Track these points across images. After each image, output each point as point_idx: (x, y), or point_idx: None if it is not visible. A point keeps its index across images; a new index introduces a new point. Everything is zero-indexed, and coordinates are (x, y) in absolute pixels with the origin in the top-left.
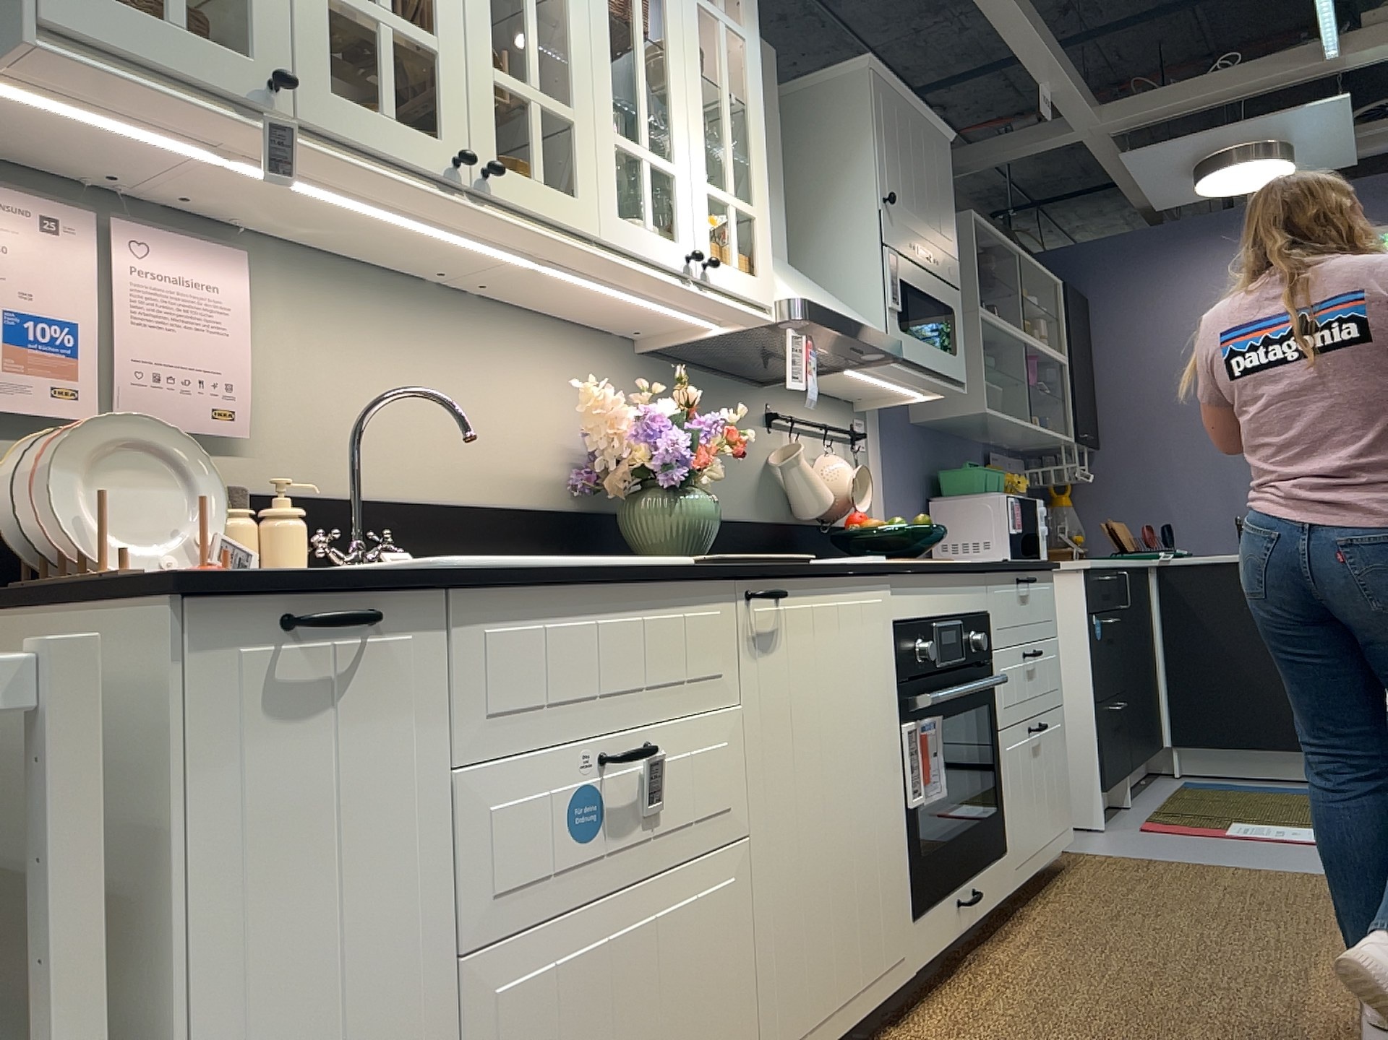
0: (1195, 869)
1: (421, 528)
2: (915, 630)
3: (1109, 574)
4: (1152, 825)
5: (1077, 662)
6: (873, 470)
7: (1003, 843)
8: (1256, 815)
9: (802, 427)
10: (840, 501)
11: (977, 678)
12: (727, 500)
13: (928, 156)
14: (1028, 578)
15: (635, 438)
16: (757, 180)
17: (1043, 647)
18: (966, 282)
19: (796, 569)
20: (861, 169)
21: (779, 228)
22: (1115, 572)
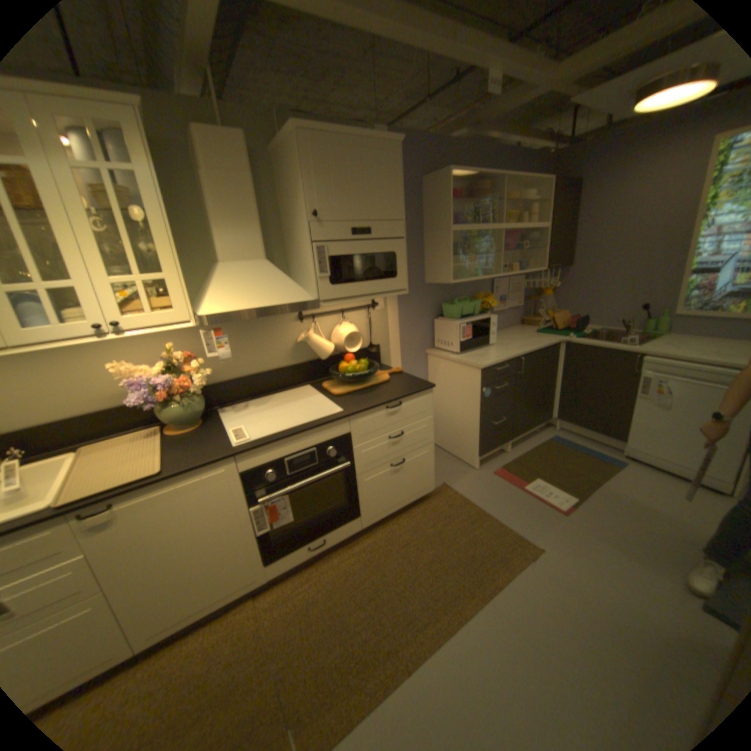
0: (477, 516)
1: (56, 430)
2: (263, 469)
3: (507, 362)
4: (499, 473)
5: (474, 405)
6: (387, 316)
7: (356, 515)
8: (554, 476)
9: (327, 313)
10: (342, 347)
11: (332, 465)
12: (267, 362)
13: (368, 163)
14: (390, 407)
15: (130, 391)
16: (162, 256)
17: (412, 427)
18: (446, 210)
19: (120, 493)
20: (300, 195)
21: (251, 243)
22: (516, 359)
